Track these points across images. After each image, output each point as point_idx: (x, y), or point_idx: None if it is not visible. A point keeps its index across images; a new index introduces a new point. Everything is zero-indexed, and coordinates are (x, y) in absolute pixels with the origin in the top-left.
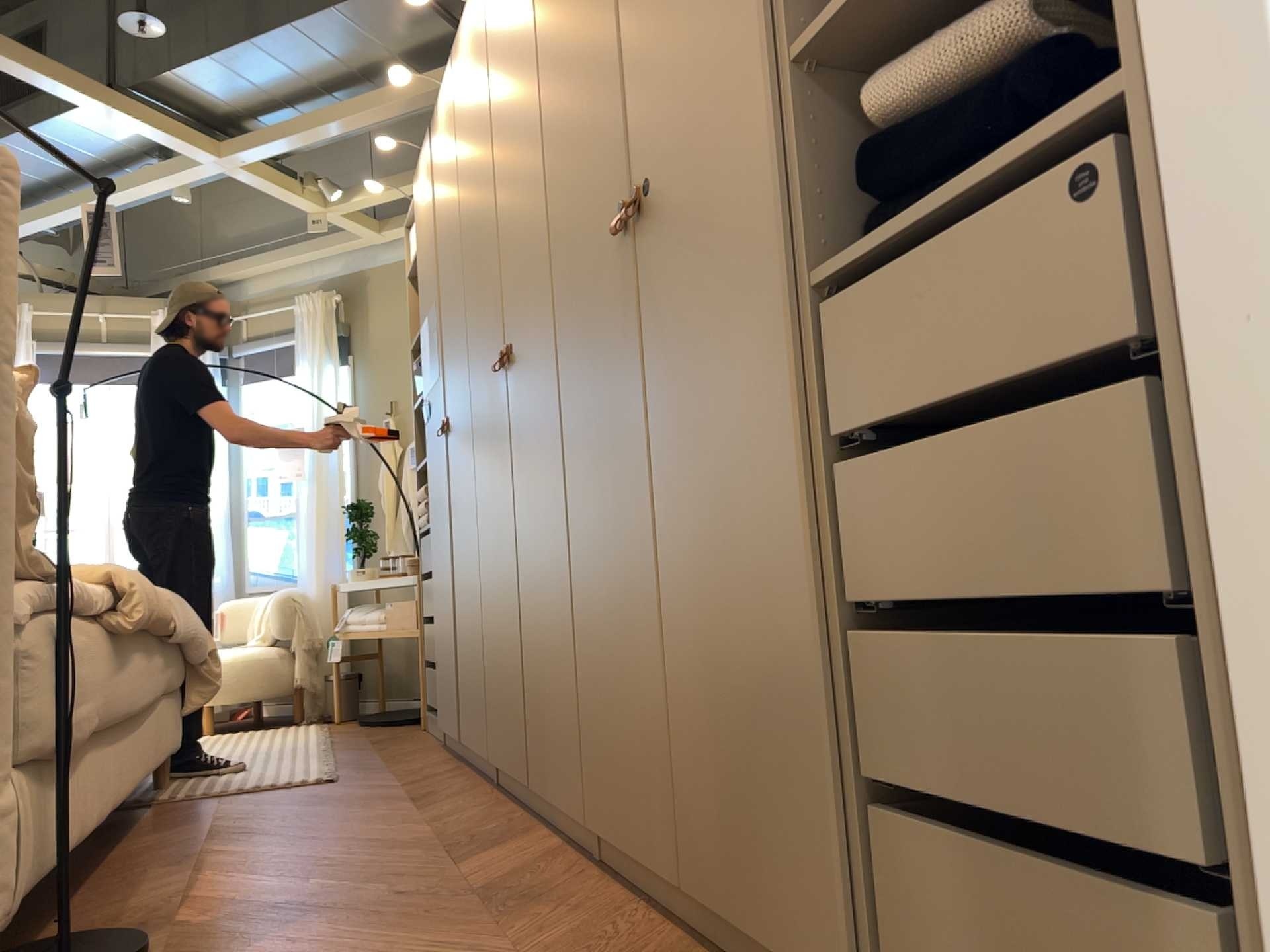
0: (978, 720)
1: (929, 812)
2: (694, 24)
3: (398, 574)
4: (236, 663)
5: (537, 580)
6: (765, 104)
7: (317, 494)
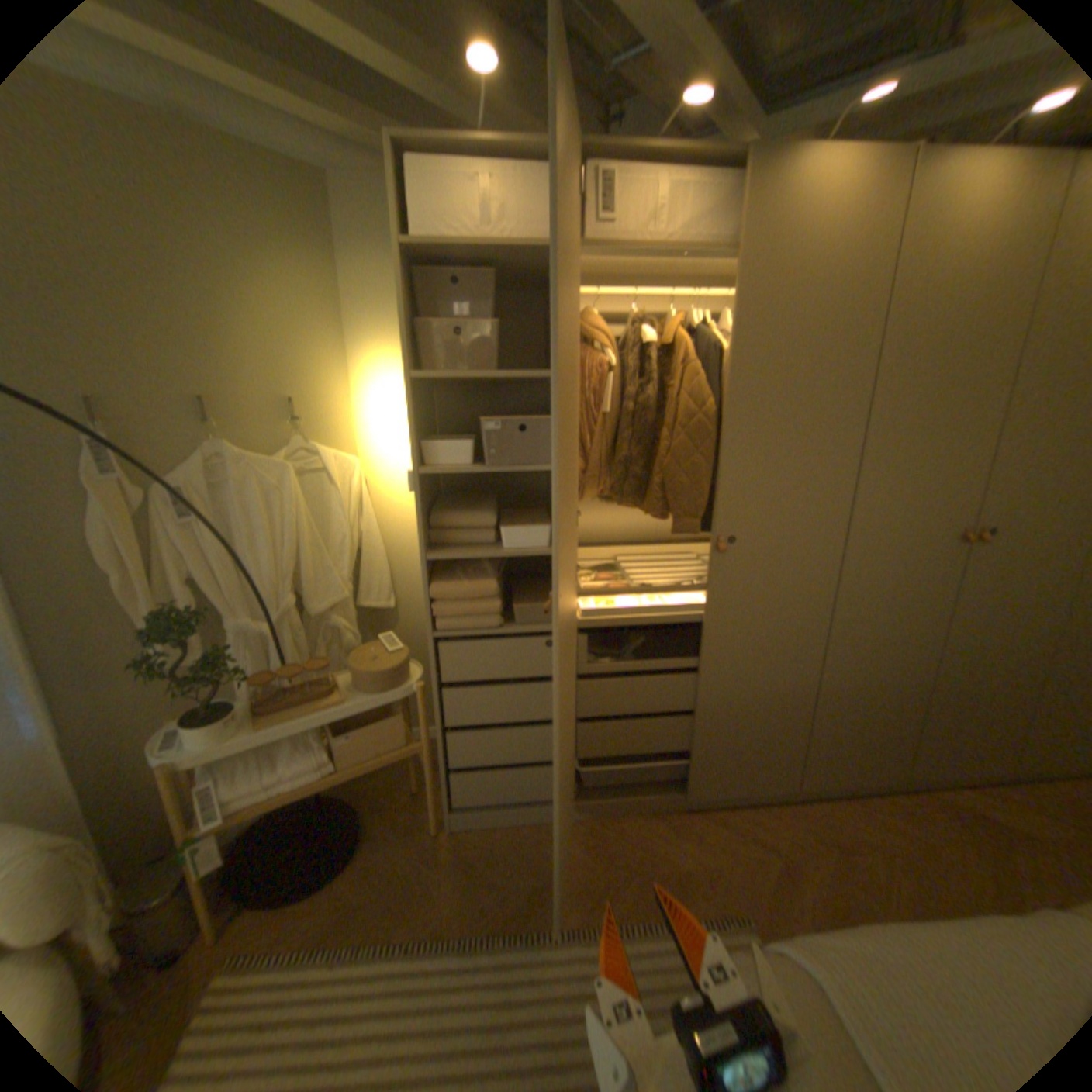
0: None
1: None
2: None
3: (301, 702)
4: None
5: (974, 680)
6: None
7: None
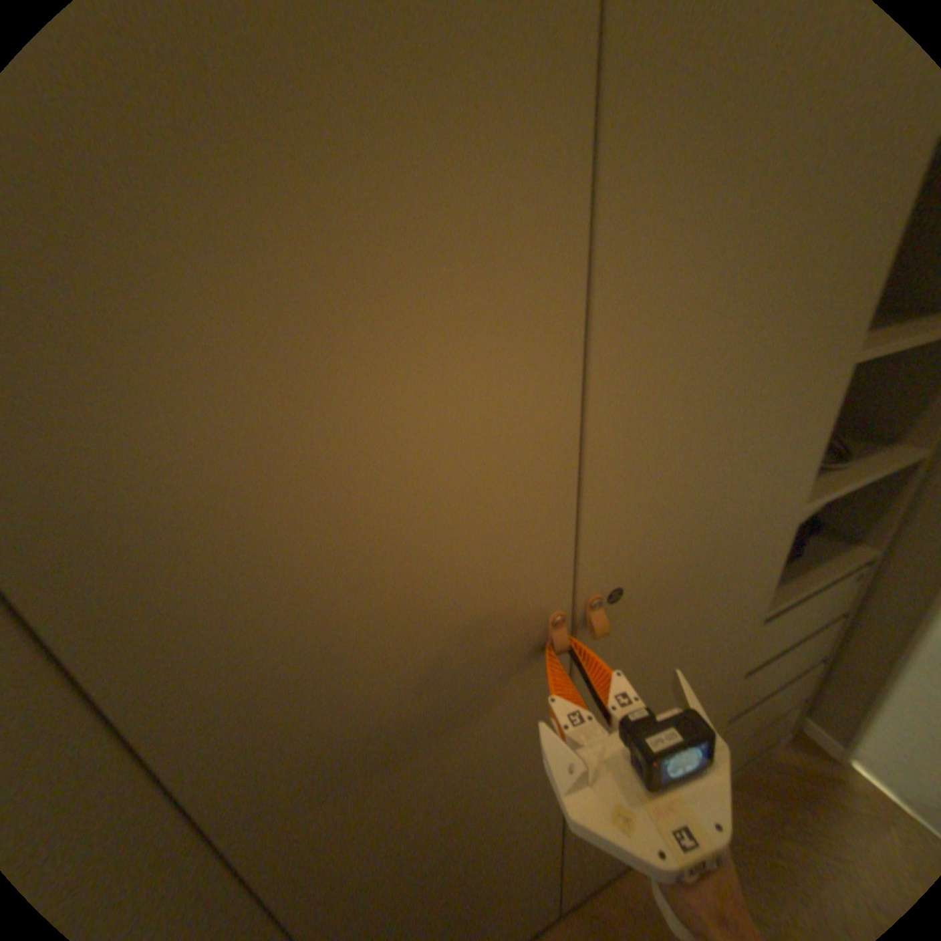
0: (779, 716)
1: (746, 750)
2: (766, 454)
3: None
4: None
5: None
6: (799, 538)
7: None
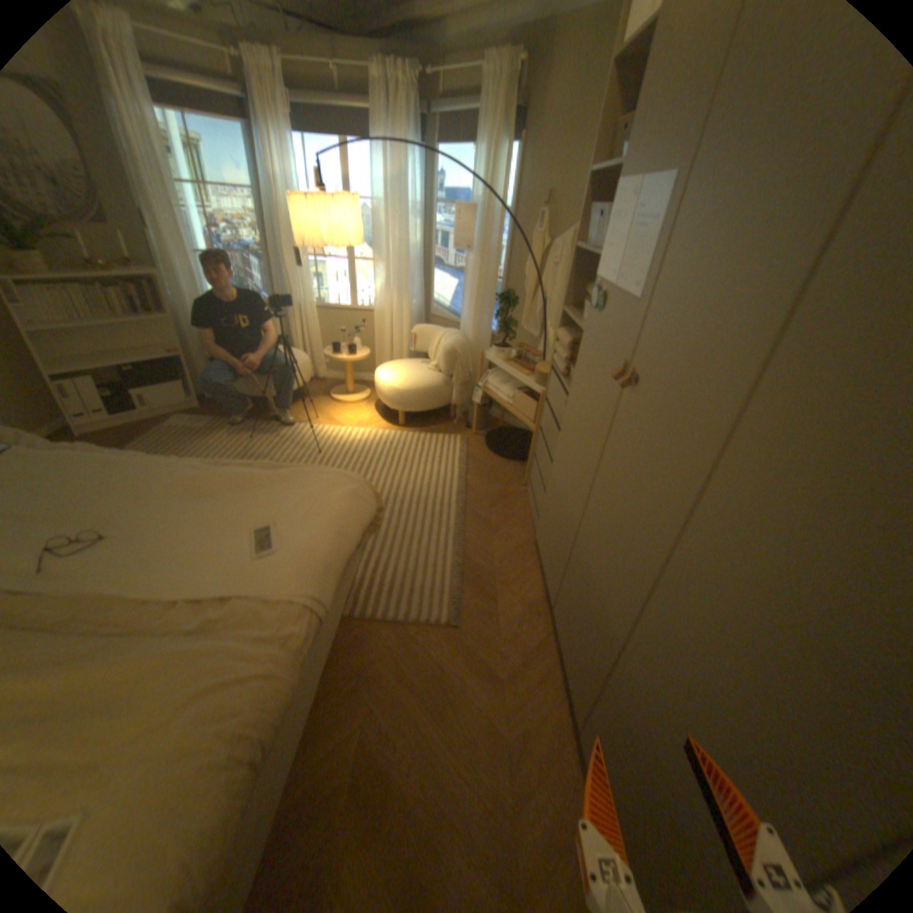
0: None
1: None
2: None
3: (522, 366)
4: (411, 394)
5: None
6: None
7: (474, 264)
